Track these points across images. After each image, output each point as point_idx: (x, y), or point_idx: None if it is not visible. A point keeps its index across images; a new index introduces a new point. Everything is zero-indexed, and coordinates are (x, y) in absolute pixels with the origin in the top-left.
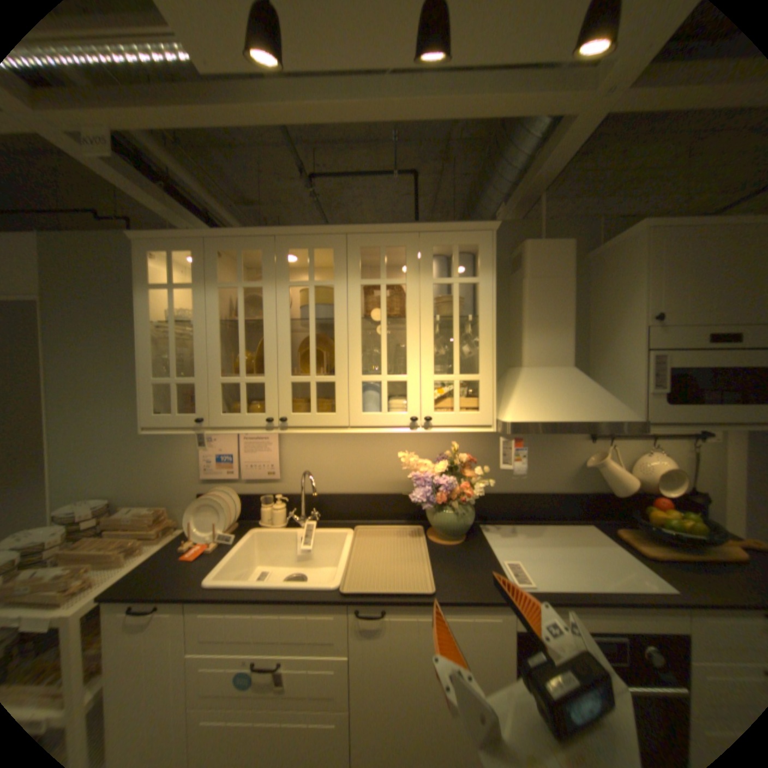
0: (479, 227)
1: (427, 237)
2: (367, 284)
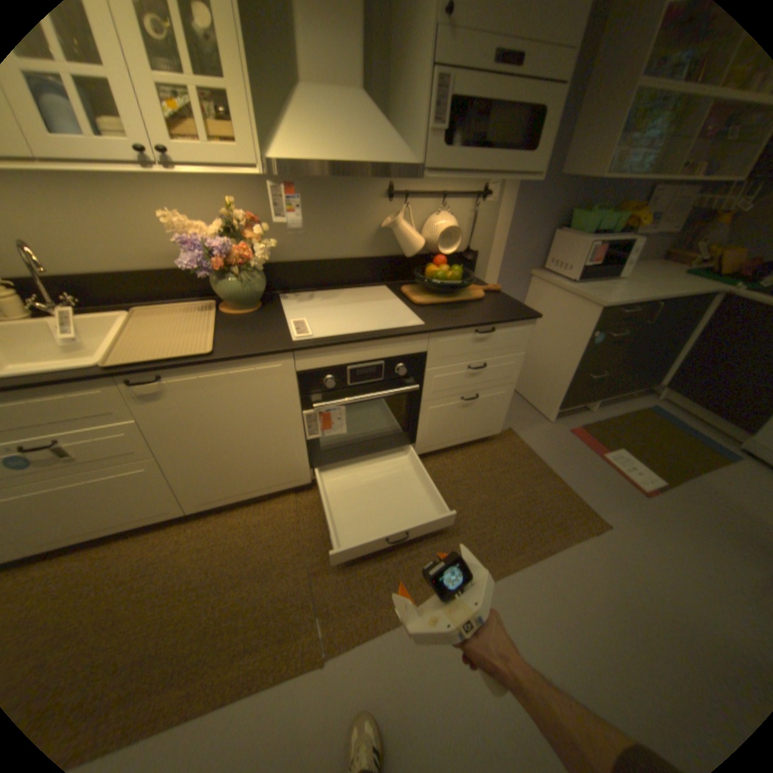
0: None
1: None
2: None
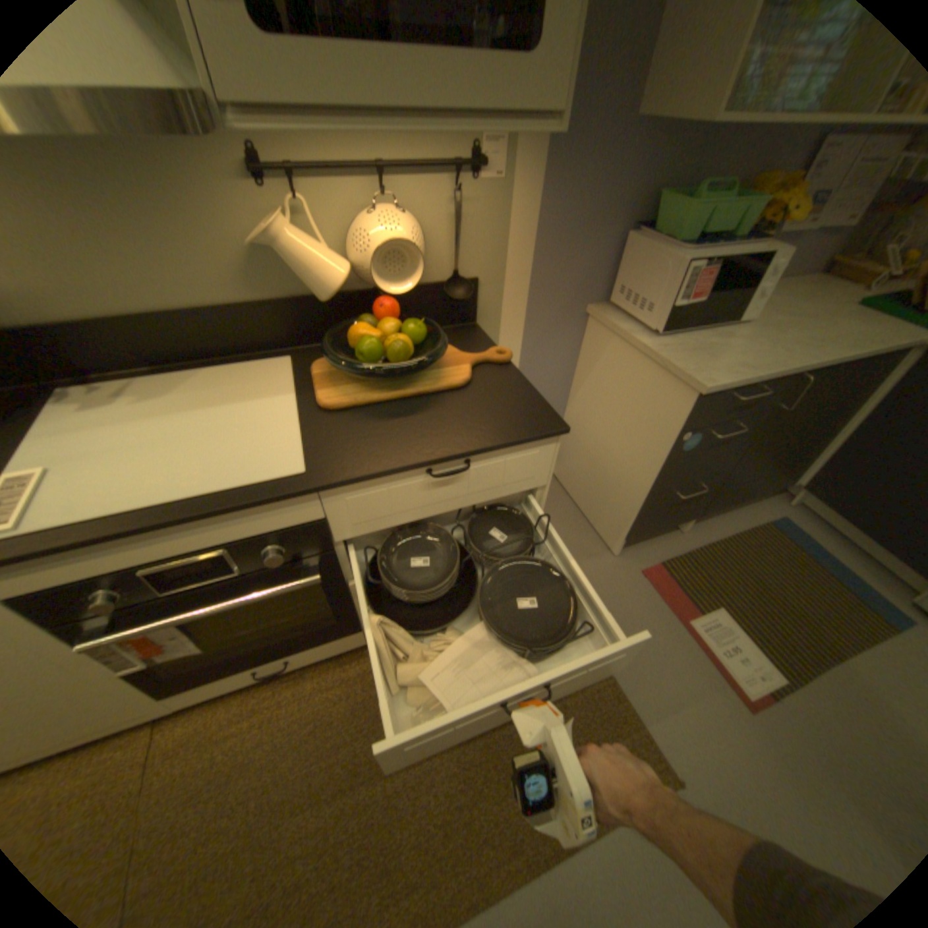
0: None
1: None
2: None
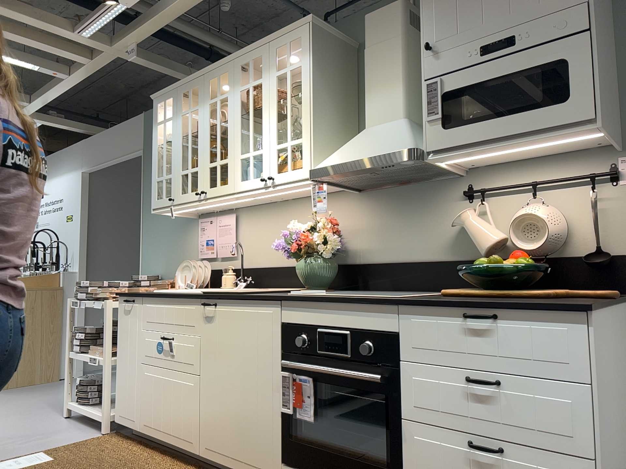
0: (300, 24)
1: (272, 45)
2: (243, 89)
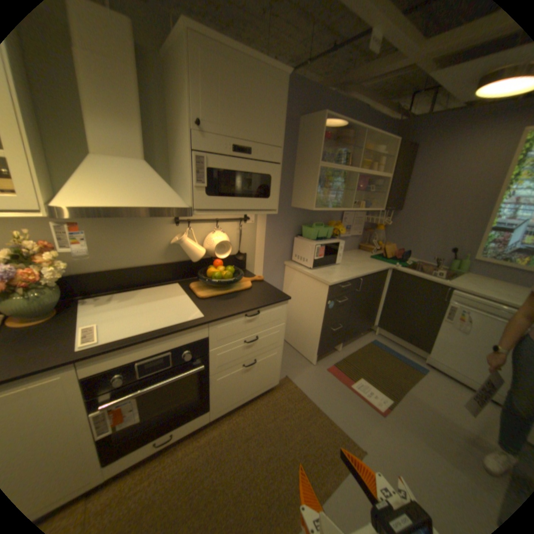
0: None
1: None
2: None
